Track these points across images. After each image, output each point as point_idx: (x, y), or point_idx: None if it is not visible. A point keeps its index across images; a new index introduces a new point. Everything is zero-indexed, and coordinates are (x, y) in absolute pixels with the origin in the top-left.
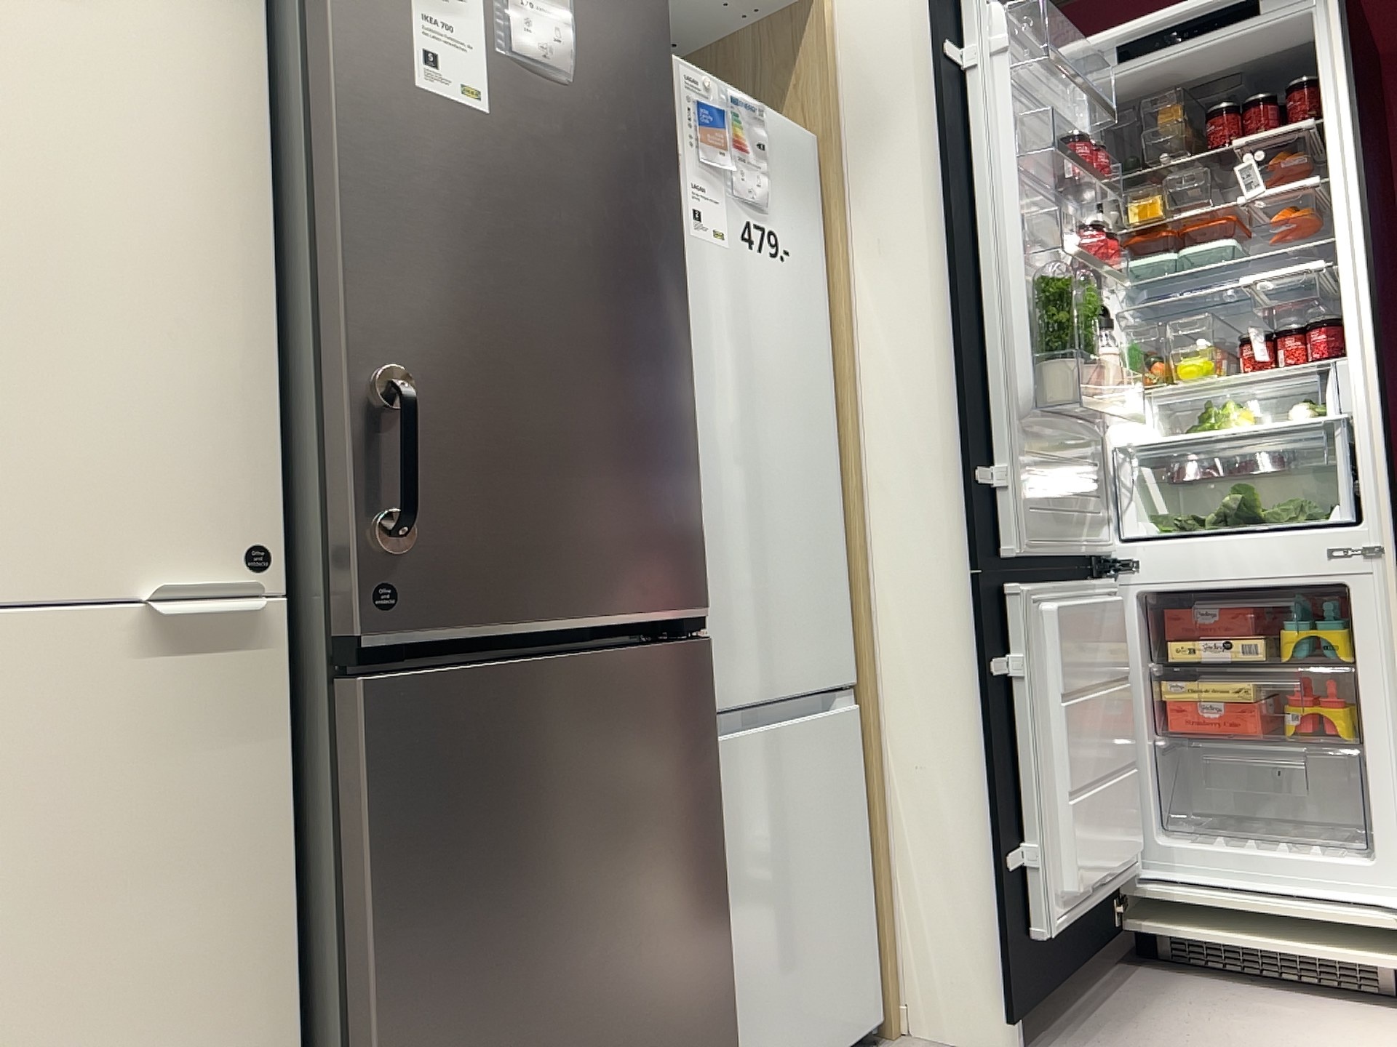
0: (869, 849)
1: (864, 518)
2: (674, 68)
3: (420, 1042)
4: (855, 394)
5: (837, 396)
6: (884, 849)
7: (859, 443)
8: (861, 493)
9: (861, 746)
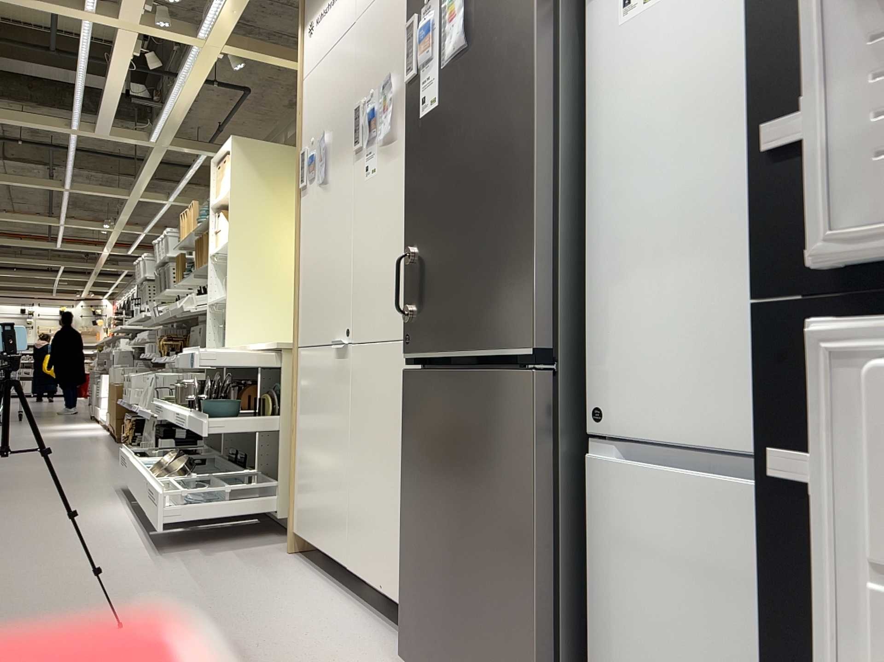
0: None
1: None
2: None
3: (410, 519)
4: None
5: None
6: None
7: None
8: None
9: None
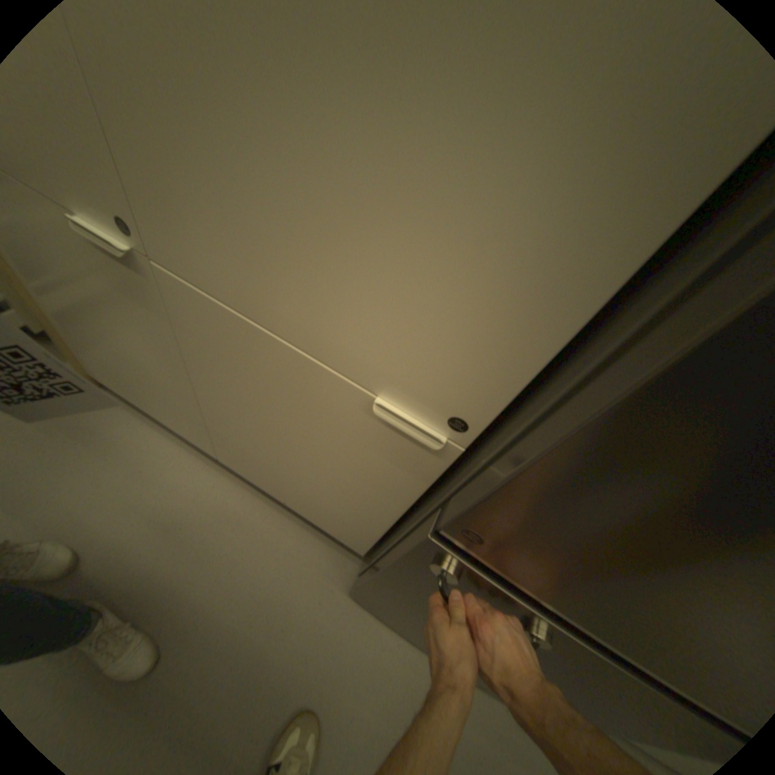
0: None
1: None
2: None
3: (395, 593)
4: None
5: None
6: None
7: None
8: None
9: None
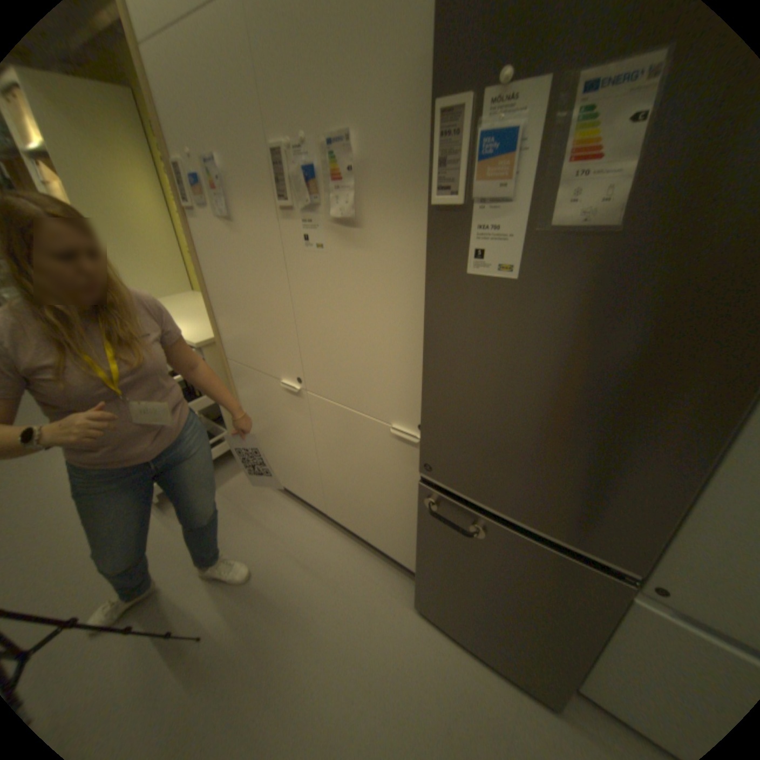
0: None
1: None
2: None
3: (429, 563)
4: None
5: None
6: None
7: None
8: None
9: None
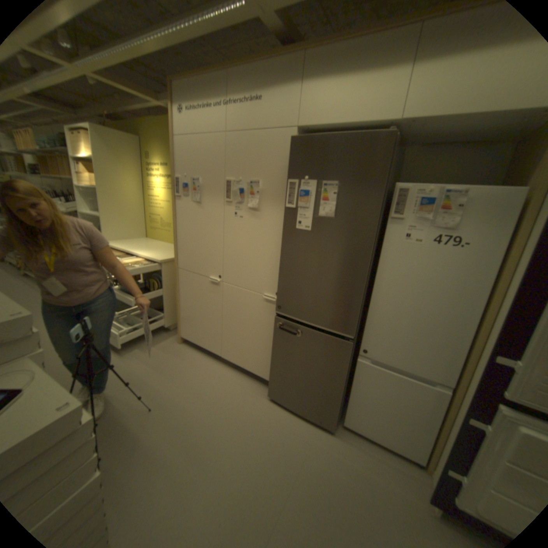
0: (442, 430)
1: (482, 343)
2: (411, 189)
3: (277, 361)
4: (499, 300)
5: (493, 297)
6: (445, 435)
7: (492, 318)
8: (485, 335)
9: (452, 405)
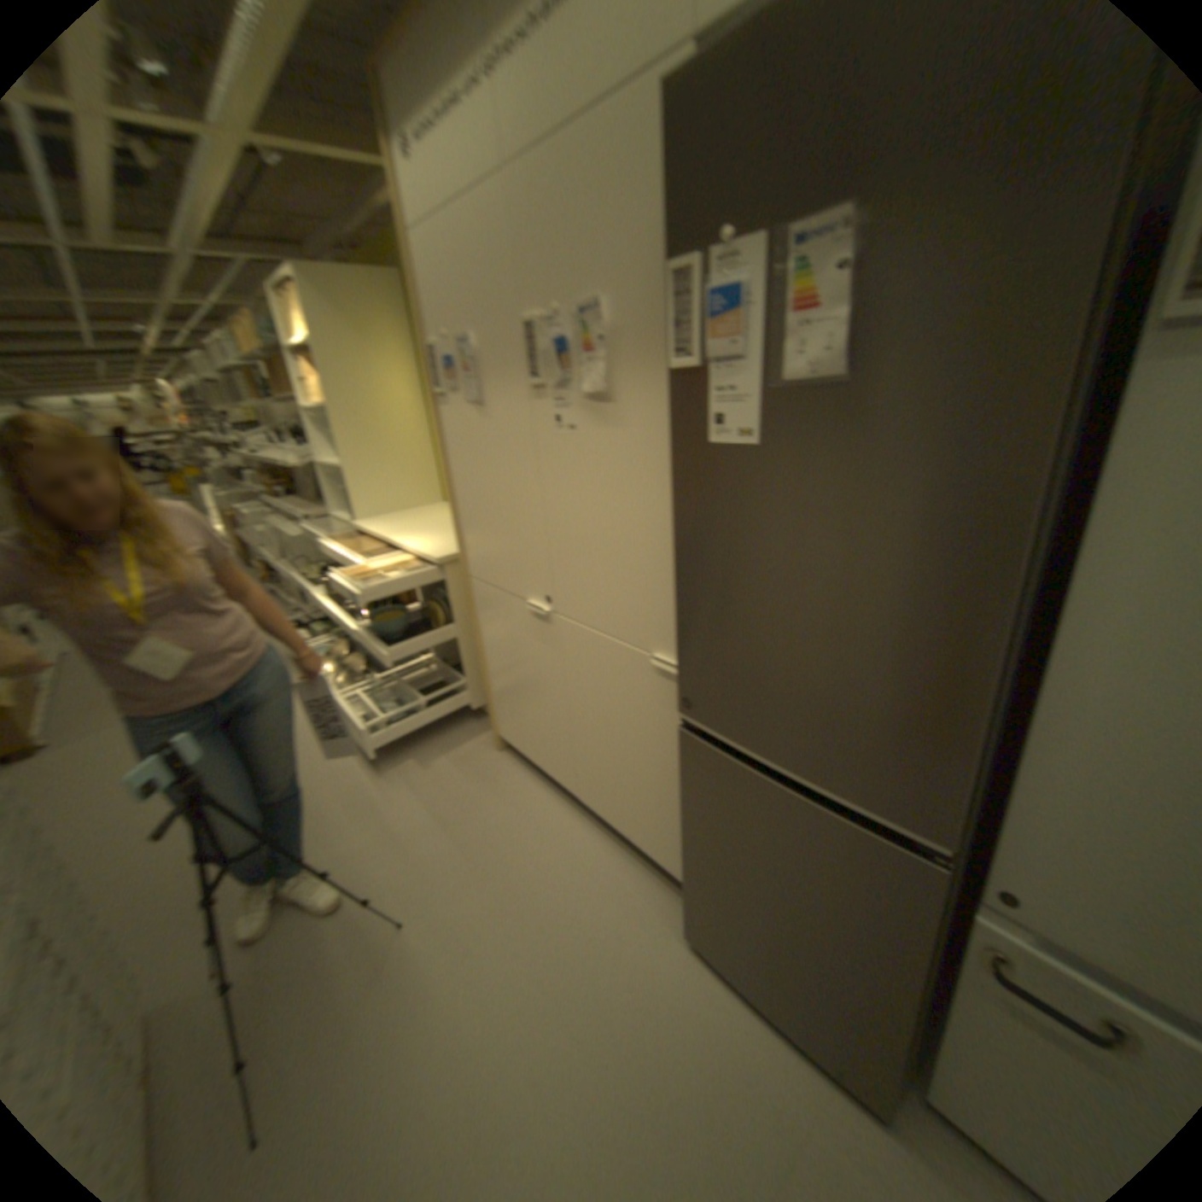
0: None
1: None
2: None
3: (695, 856)
4: None
5: None
6: None
7: None
8: None
9: None
